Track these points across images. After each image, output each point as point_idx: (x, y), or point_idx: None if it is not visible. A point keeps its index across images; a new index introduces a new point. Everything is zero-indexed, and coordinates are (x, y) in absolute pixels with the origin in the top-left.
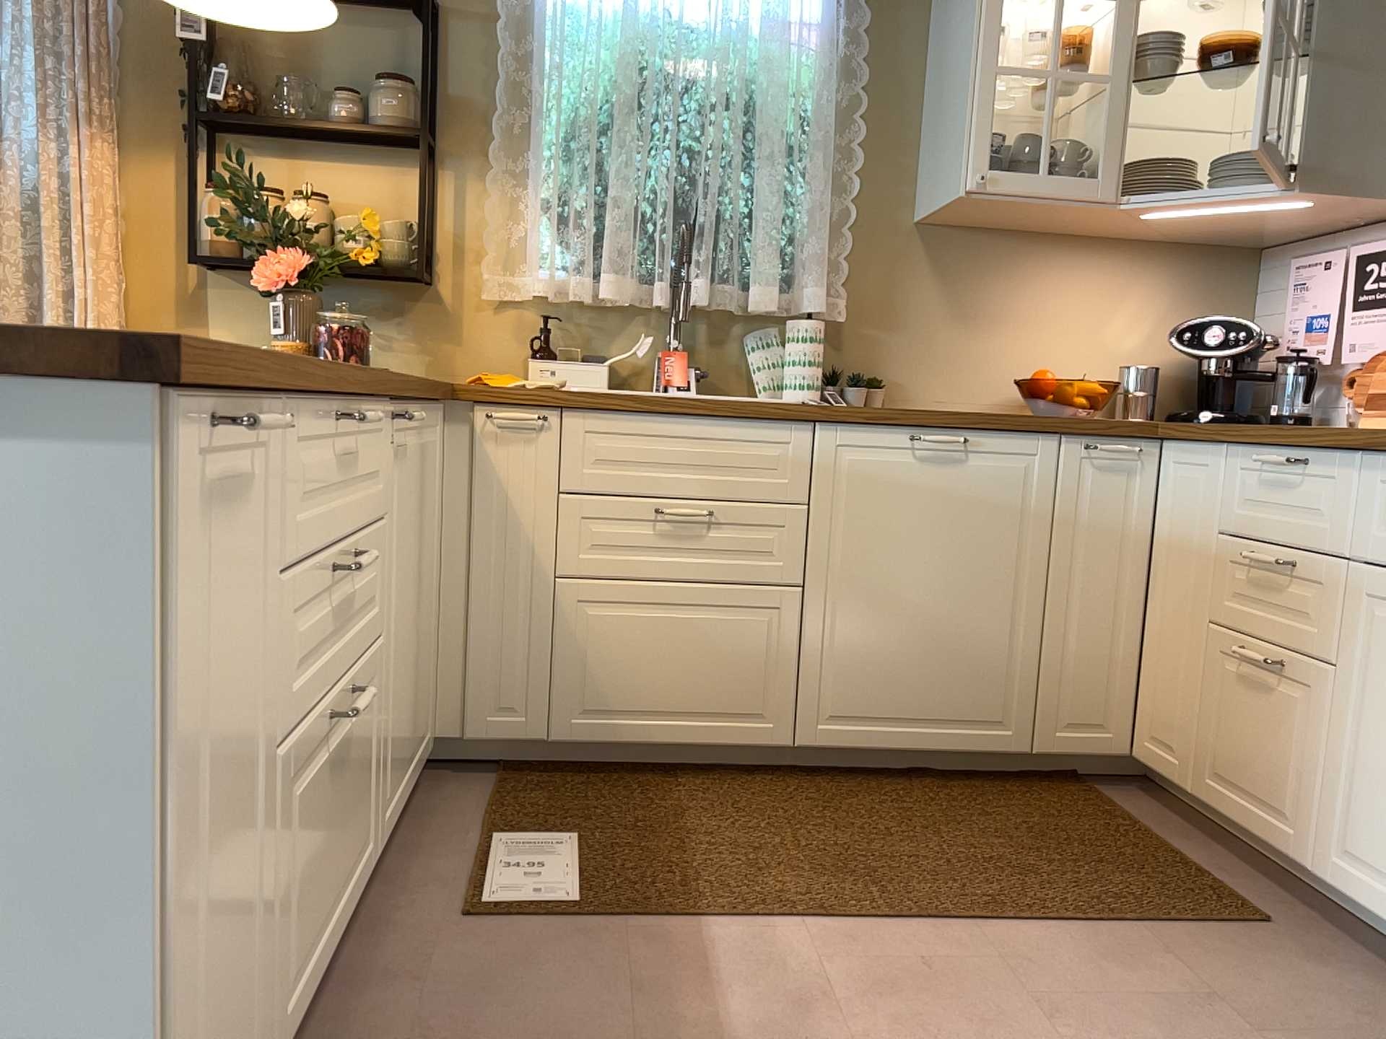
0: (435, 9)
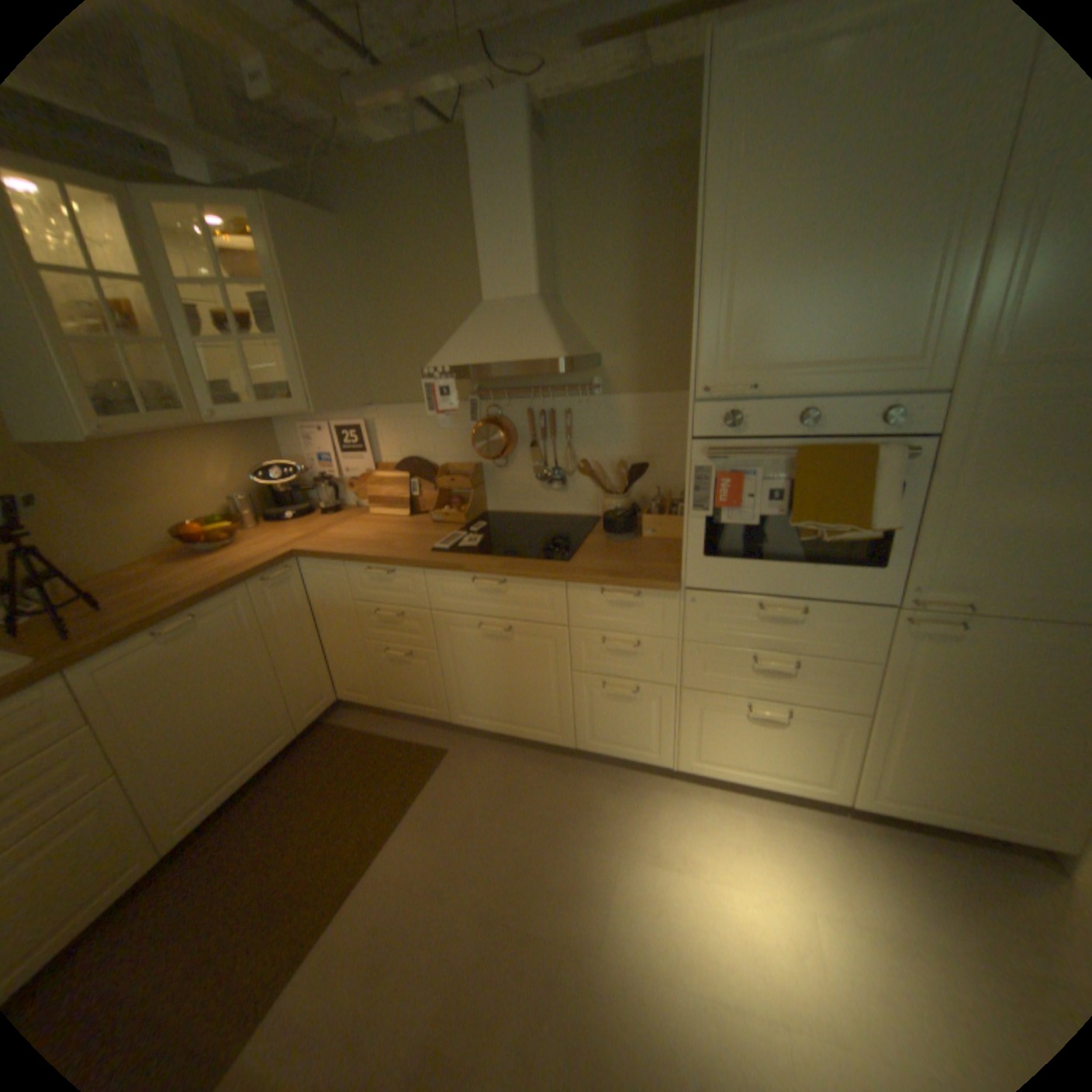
0: None
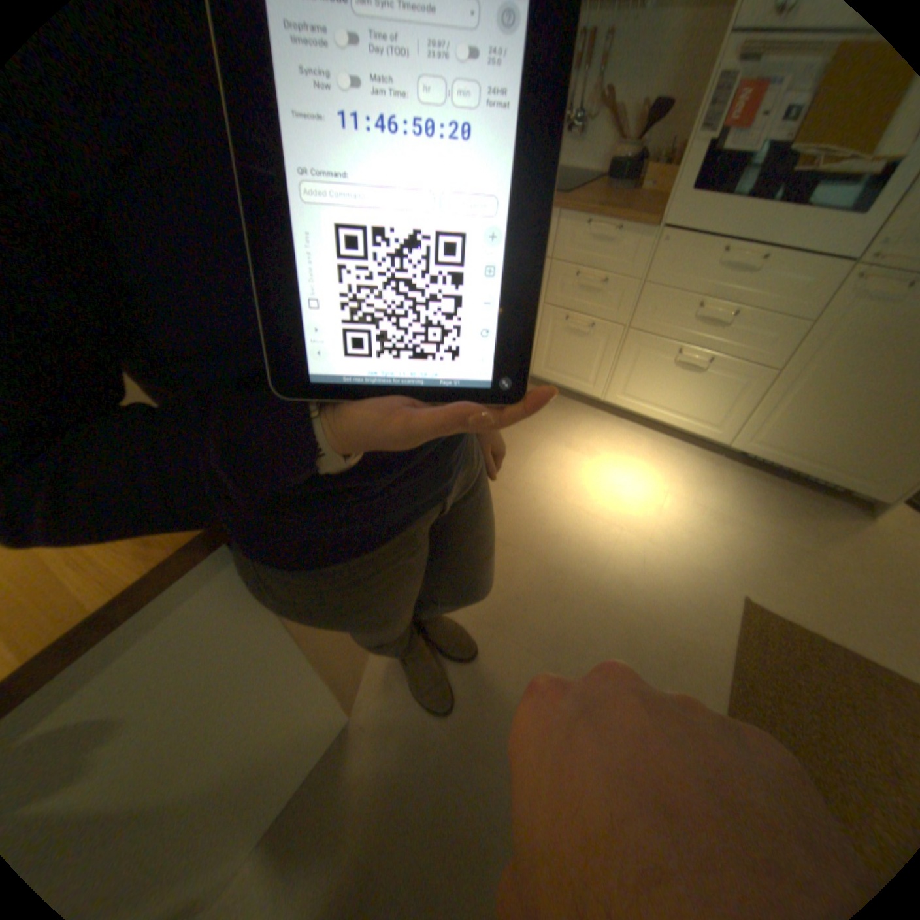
0: None
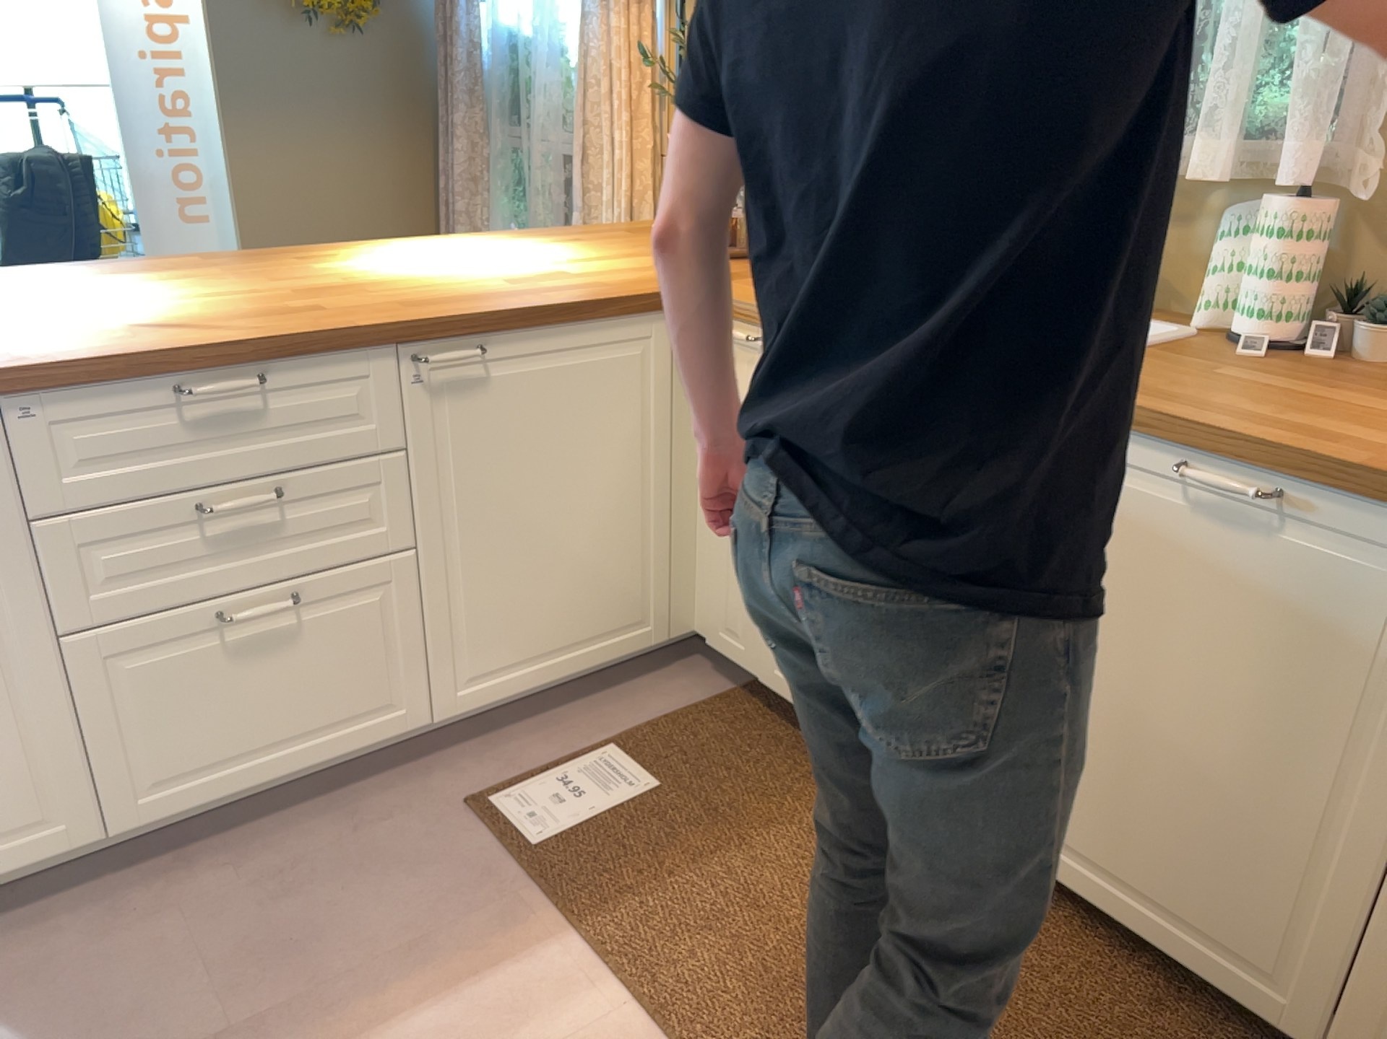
0: None
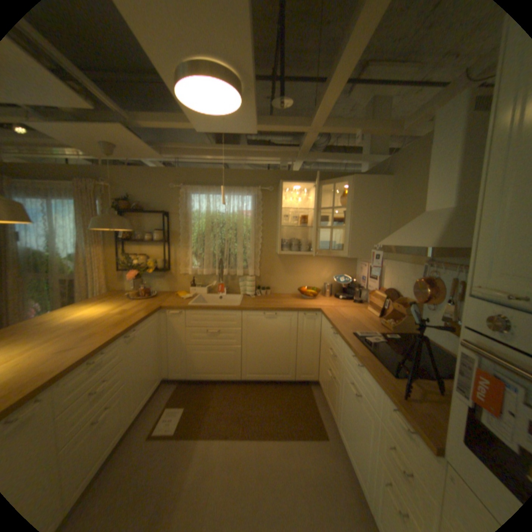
0: (165, 215)
